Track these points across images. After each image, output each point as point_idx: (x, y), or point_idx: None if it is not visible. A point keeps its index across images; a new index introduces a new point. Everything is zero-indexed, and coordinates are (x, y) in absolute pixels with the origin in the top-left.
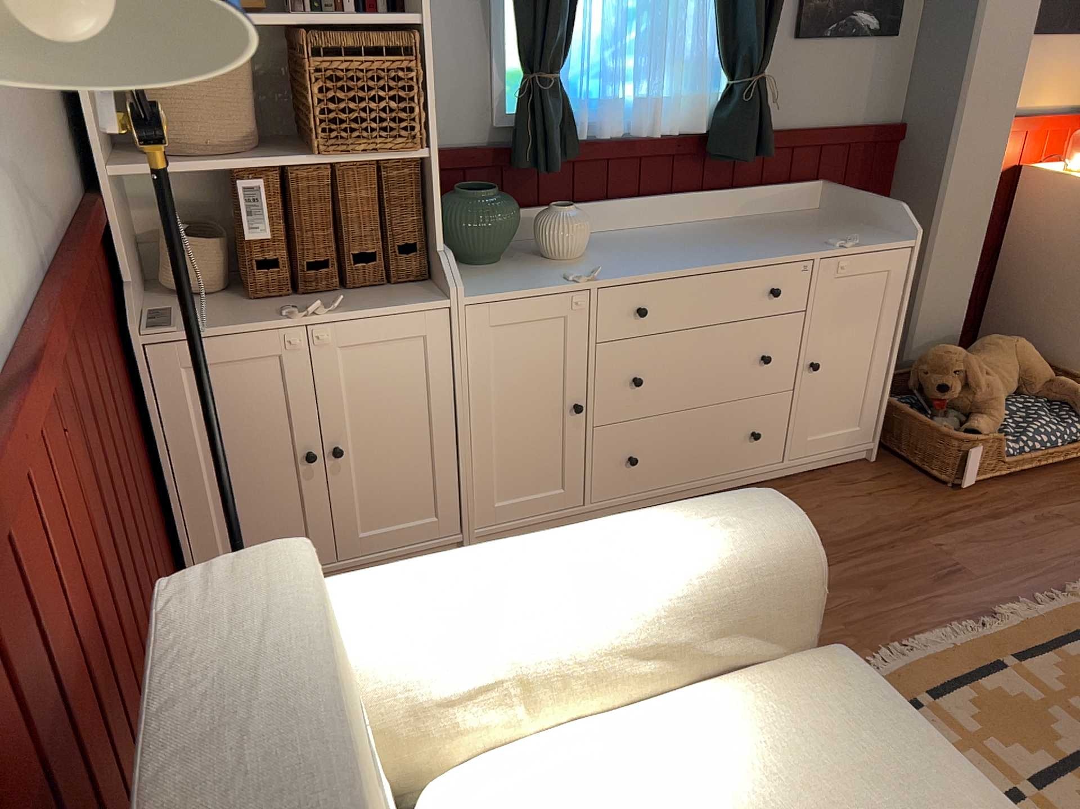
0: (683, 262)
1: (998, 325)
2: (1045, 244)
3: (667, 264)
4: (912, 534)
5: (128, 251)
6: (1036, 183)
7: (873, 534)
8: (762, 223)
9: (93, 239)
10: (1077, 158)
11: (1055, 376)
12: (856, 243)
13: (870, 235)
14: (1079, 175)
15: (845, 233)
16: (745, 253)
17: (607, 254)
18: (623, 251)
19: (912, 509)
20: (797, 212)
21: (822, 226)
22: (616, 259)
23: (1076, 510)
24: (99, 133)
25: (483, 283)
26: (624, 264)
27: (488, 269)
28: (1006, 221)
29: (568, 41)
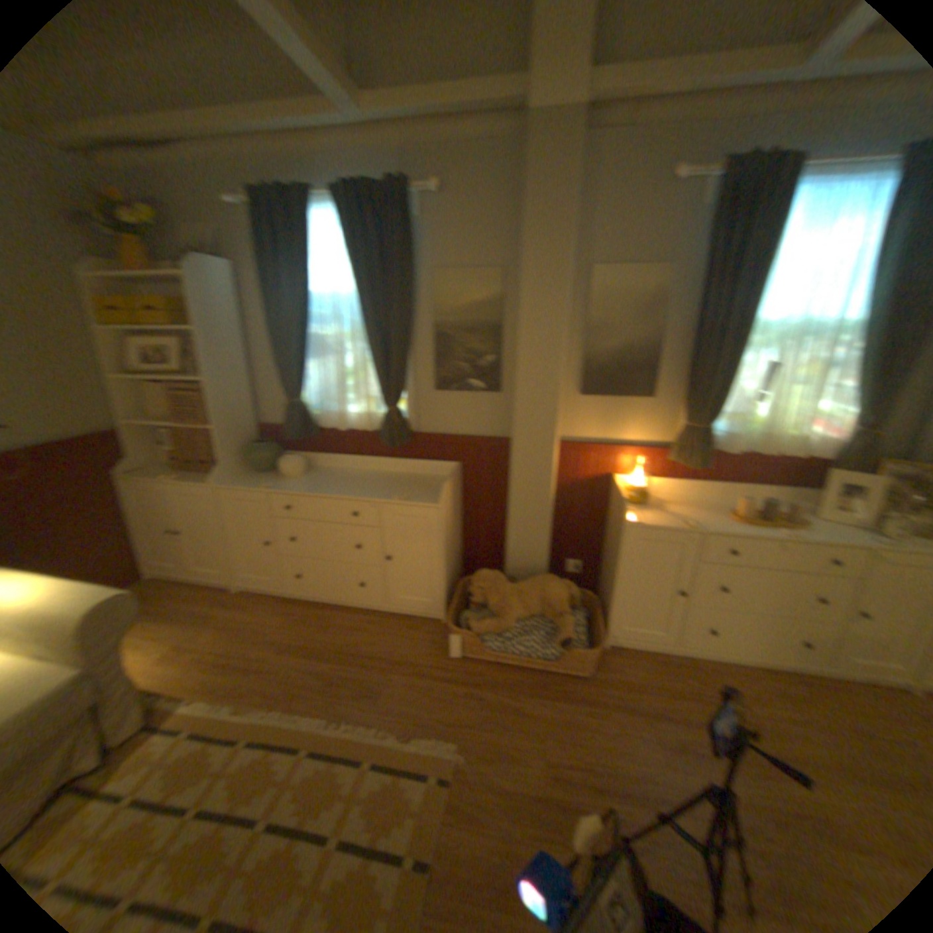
0: (315, 489)
1: (600, 571)
2: (610, 527)
3: (307, 489)
4: (388, 668)
5: (128, 447)
6: (612, 487)
7: (373, 658)
8: (405, 479)
9: (71, 443)
10: (636, 476)
11: (567, 612)
12: (406, 499)
13: (427, 496)
14: (627, 487)
15: (420, 492)
16: (349, 491)
17: (304, 479)
18: (312, 479)
19: (413, 655)
20: (439, 476)
21: (425, 486)
22: (300, 482)
23: (496, 700)
24: (112, 409)
25: (233, 481)
26: (295, 485)
27: (252, 476)
28: (606, 507)
29: (298, 386)
